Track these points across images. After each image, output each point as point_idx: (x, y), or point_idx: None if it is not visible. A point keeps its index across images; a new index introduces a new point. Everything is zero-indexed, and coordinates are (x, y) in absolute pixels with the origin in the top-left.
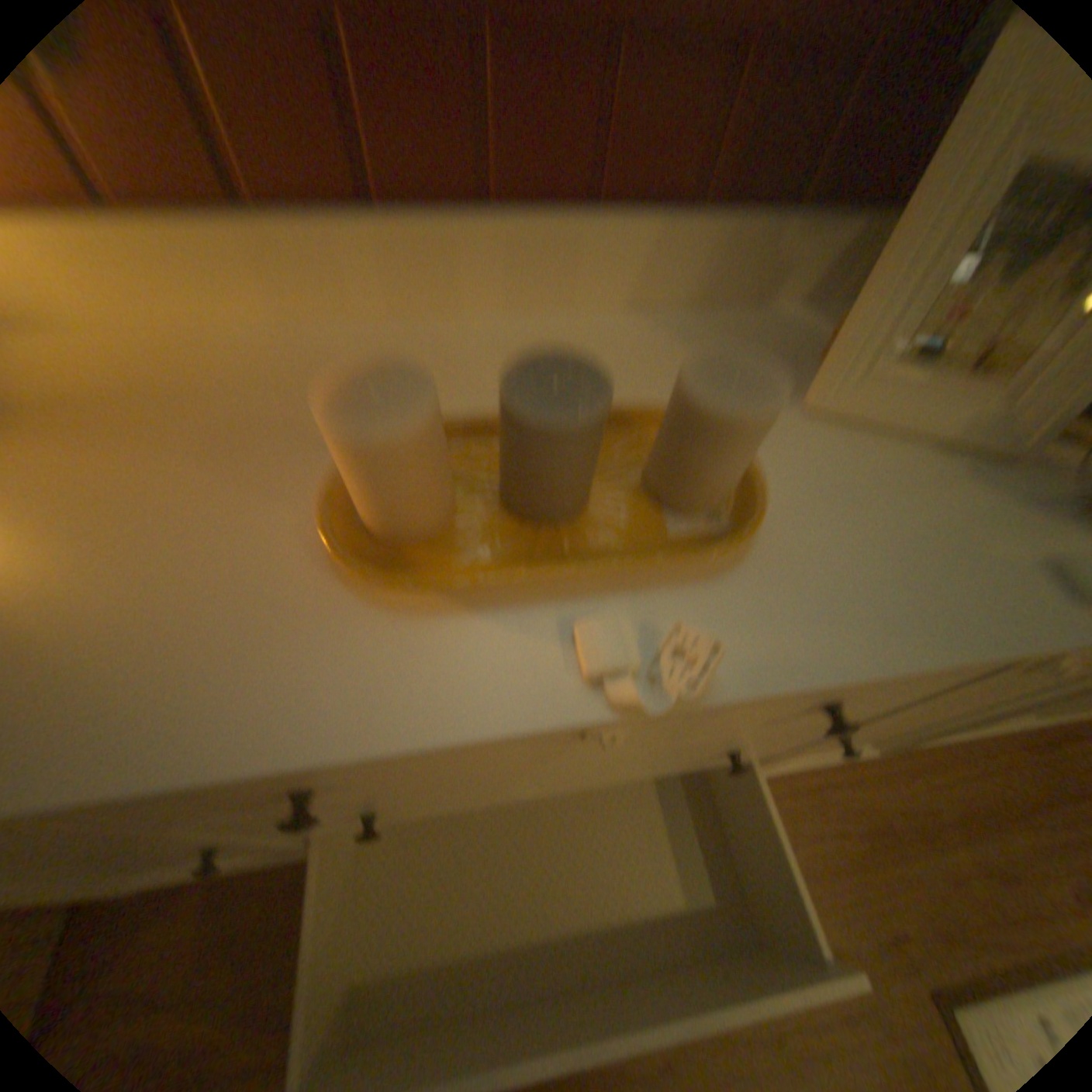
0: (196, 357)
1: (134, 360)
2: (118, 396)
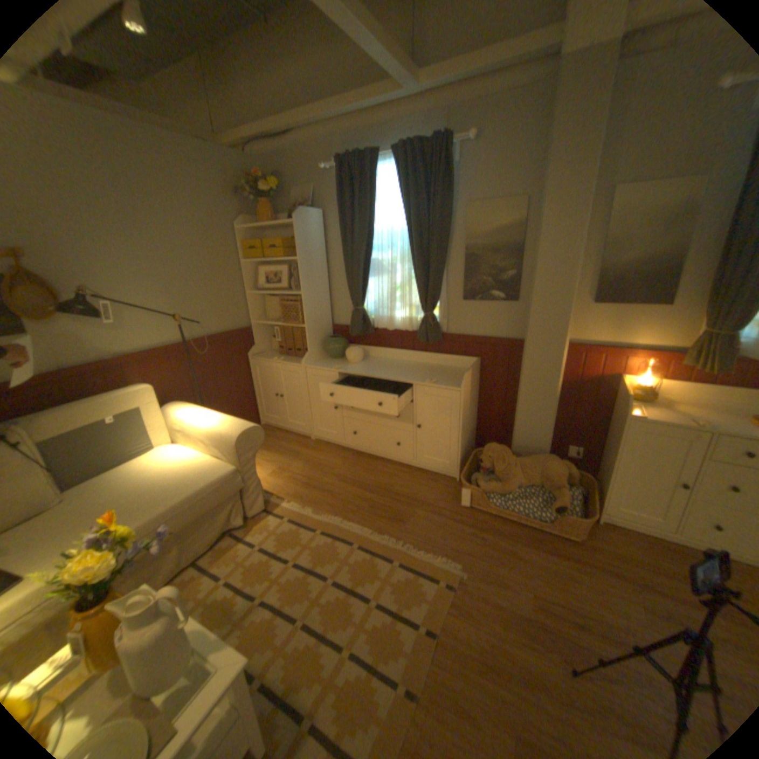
0: (703, 404)
1: (692, 403)
2: (695, 406)
